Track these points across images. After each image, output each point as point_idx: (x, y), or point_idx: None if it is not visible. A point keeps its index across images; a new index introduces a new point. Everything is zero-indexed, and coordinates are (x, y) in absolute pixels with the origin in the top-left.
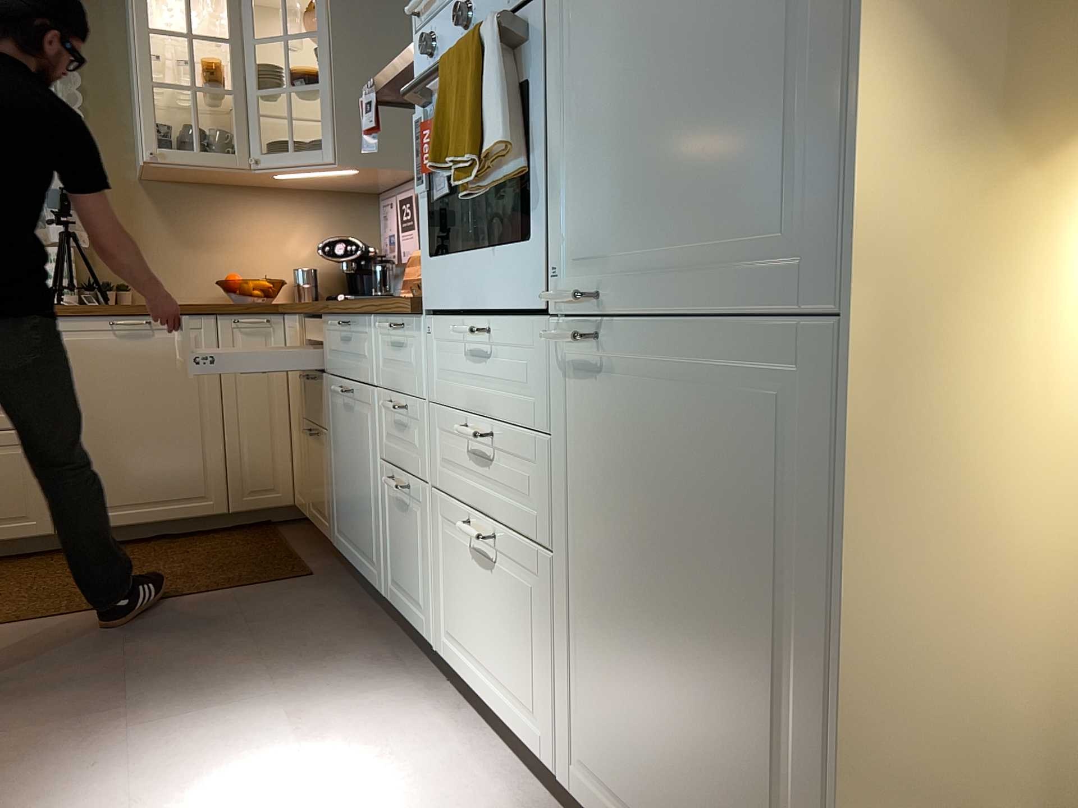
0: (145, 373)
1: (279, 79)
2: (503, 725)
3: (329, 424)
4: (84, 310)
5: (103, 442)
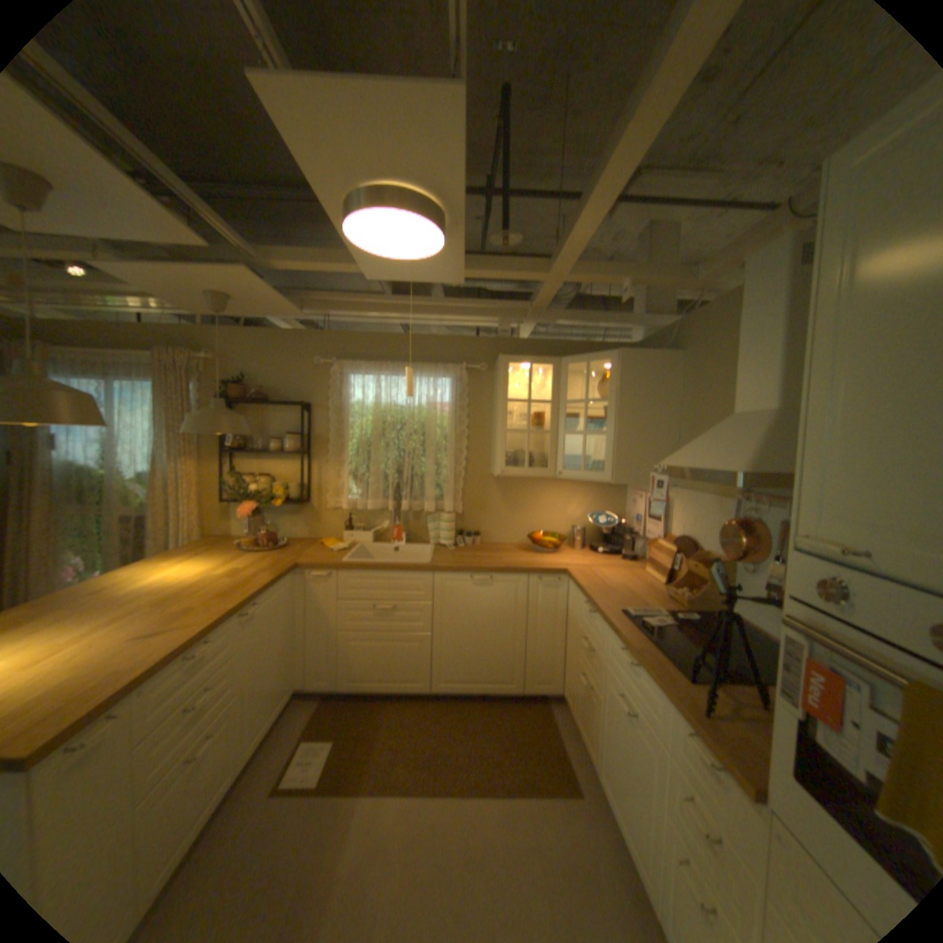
0: (485, 607)
1: (577, 422)
2: None
3: (605, 700)
4: (457, 570)
5: (460, 645)
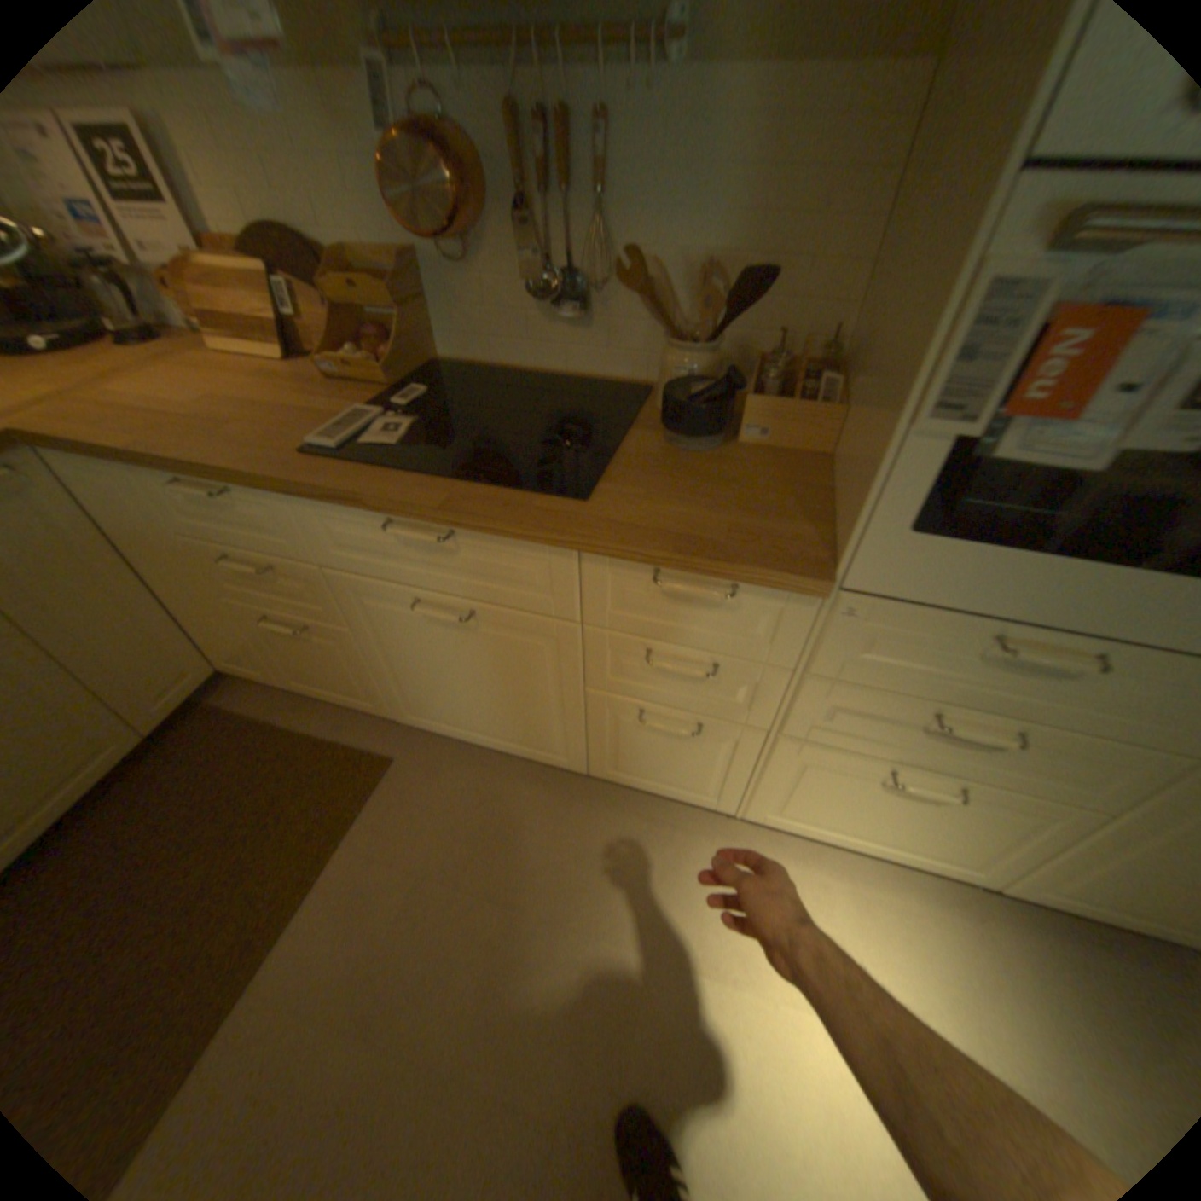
0: None
1: None
2: (891, 860)
3: (360, 624)
4: None
5: None
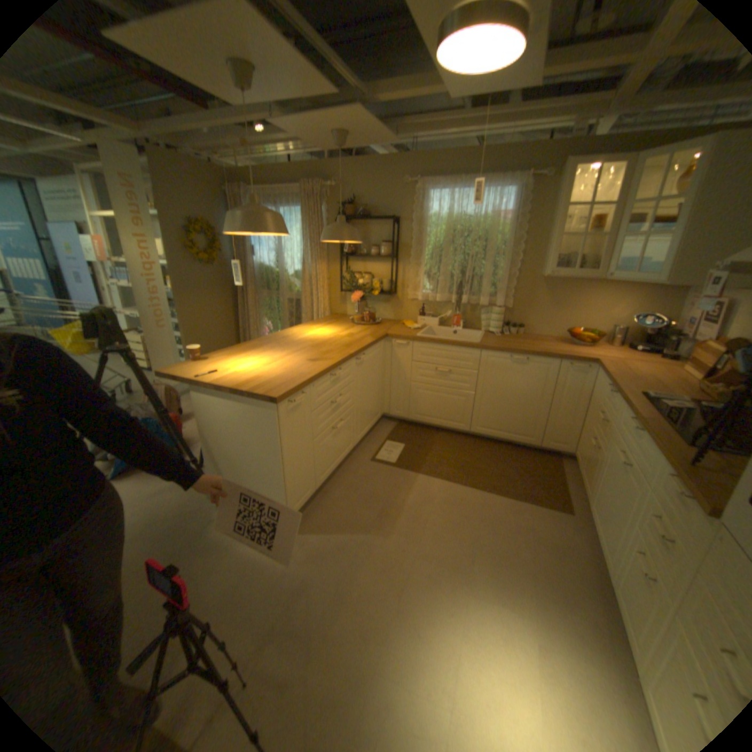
0: (519, 380)
1: (642, 222)
2: None
3: (608, 455)
4: (500, 349)
5: (495, 404)
